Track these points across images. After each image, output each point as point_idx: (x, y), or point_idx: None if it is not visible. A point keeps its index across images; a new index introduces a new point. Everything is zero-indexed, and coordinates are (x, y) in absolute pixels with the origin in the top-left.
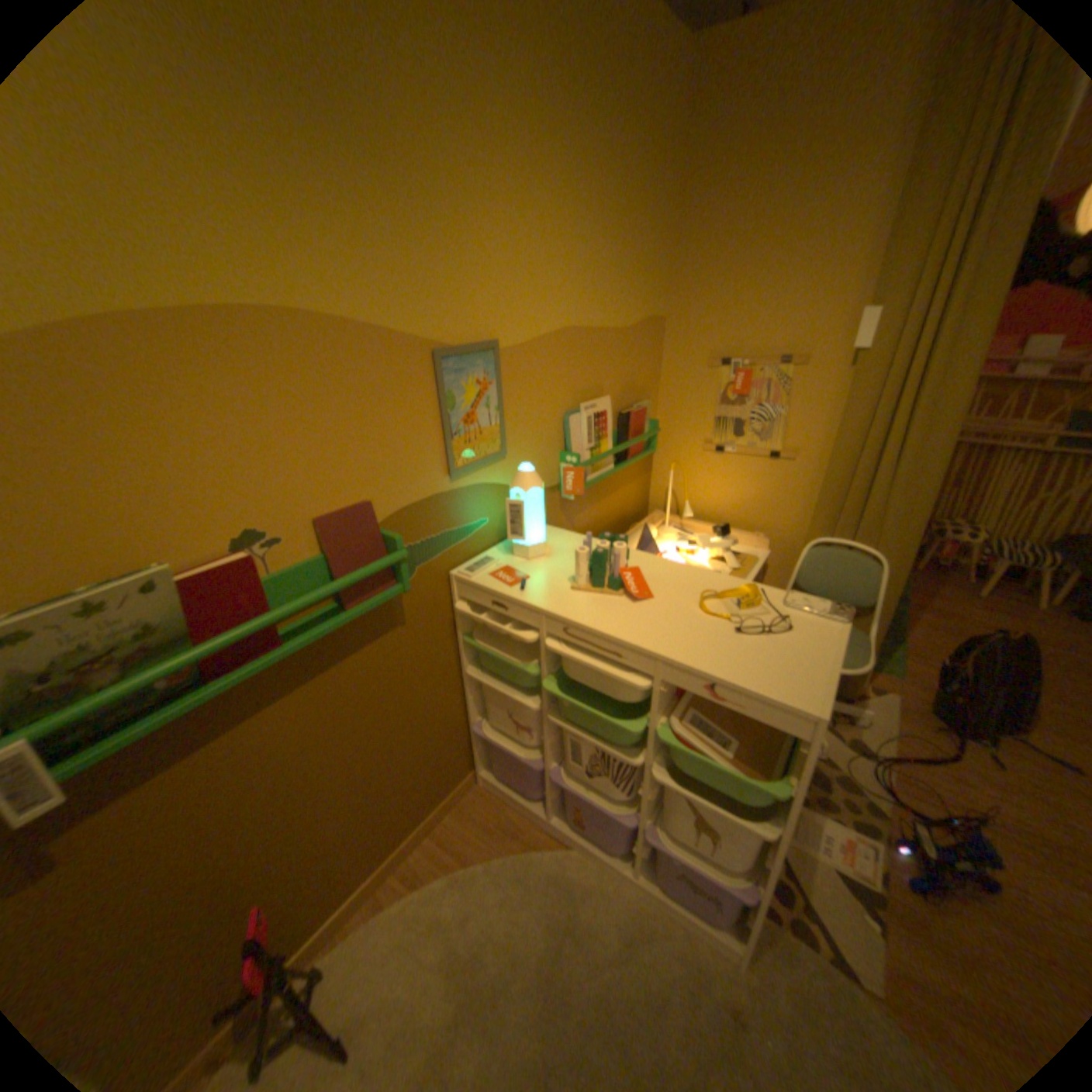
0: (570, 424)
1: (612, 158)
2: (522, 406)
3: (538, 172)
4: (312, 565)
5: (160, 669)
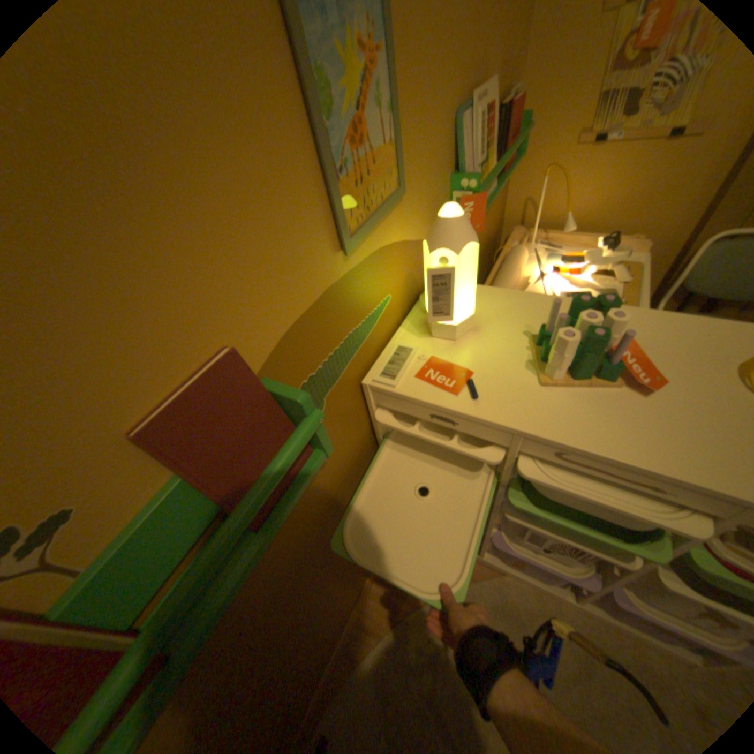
0: (463, 126)
1: None
2: (417, 97)
3: None
4: (166, 502)
5: None
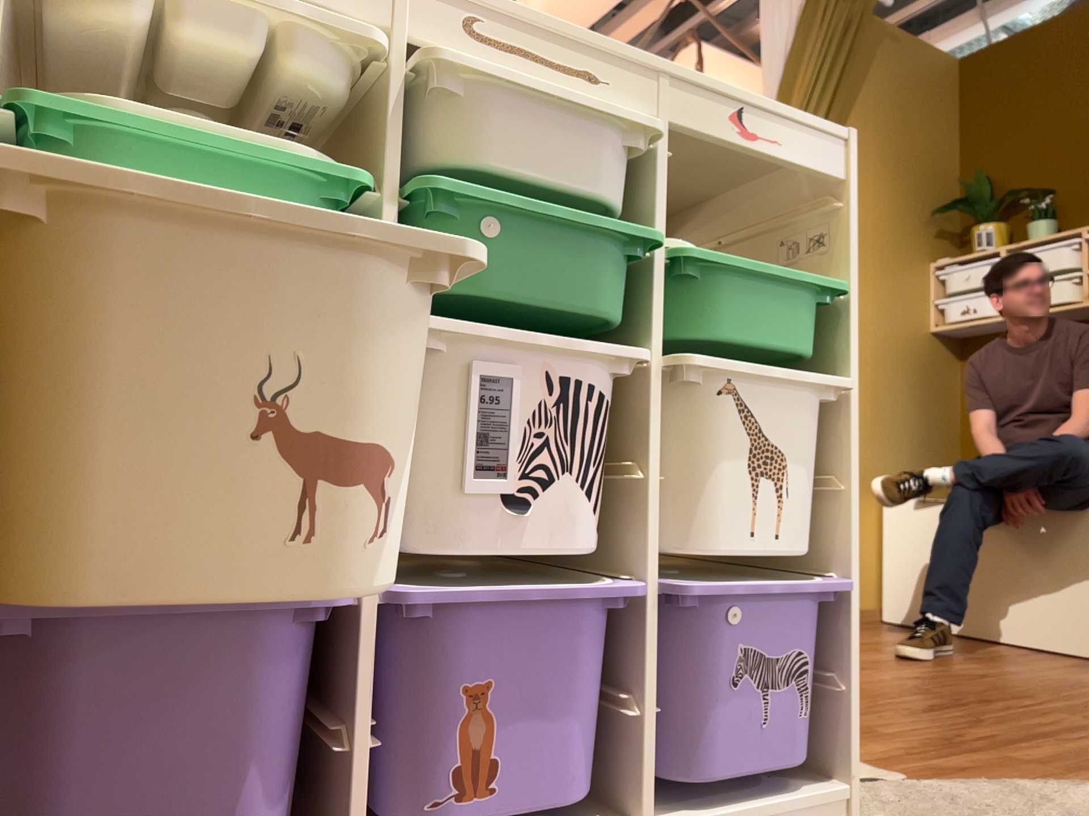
0: None
1: None
2: None
3: None
4: None
5: None
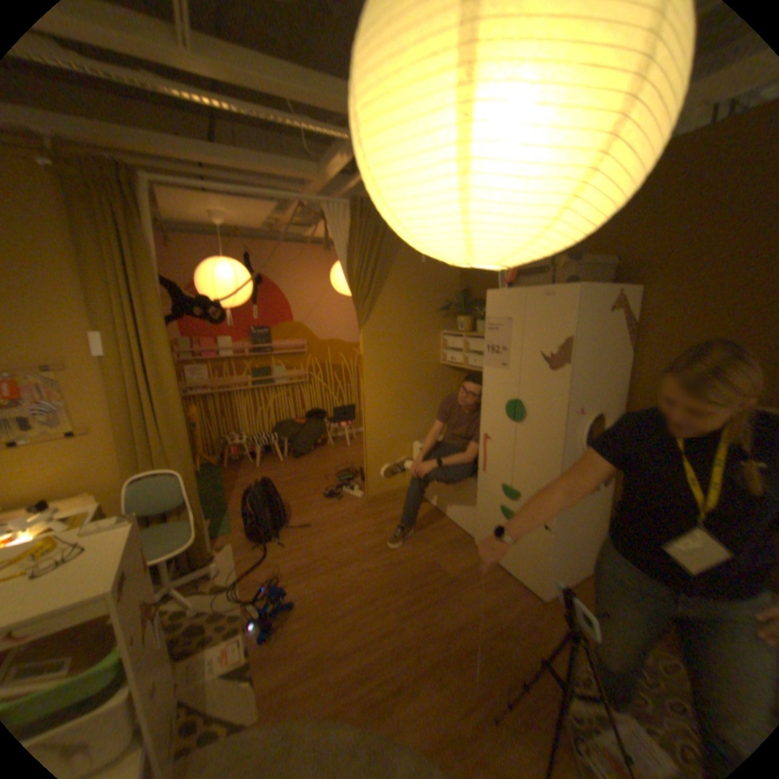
0: None
1: None
2: None
3: None
4: None
5: None
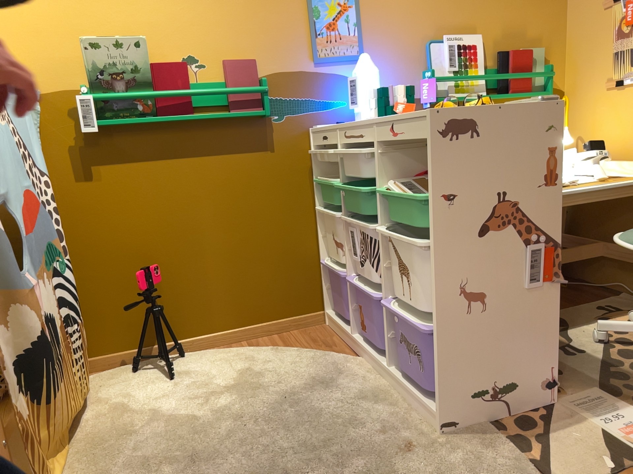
0: (430, 49)
1: None
2: (380, 28)
3: None
4: (218, 84)
5: (139, 93)
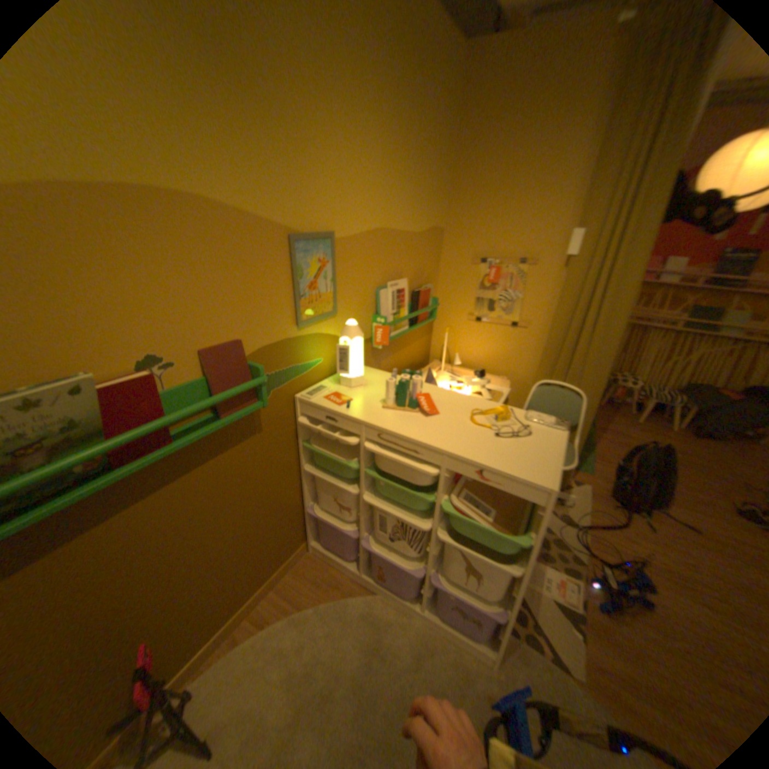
0: (380, 295)
1: (414, 116)
2: (349, 280)
3: (366, 118)
4: (197, 383)
5: (80, 455)
